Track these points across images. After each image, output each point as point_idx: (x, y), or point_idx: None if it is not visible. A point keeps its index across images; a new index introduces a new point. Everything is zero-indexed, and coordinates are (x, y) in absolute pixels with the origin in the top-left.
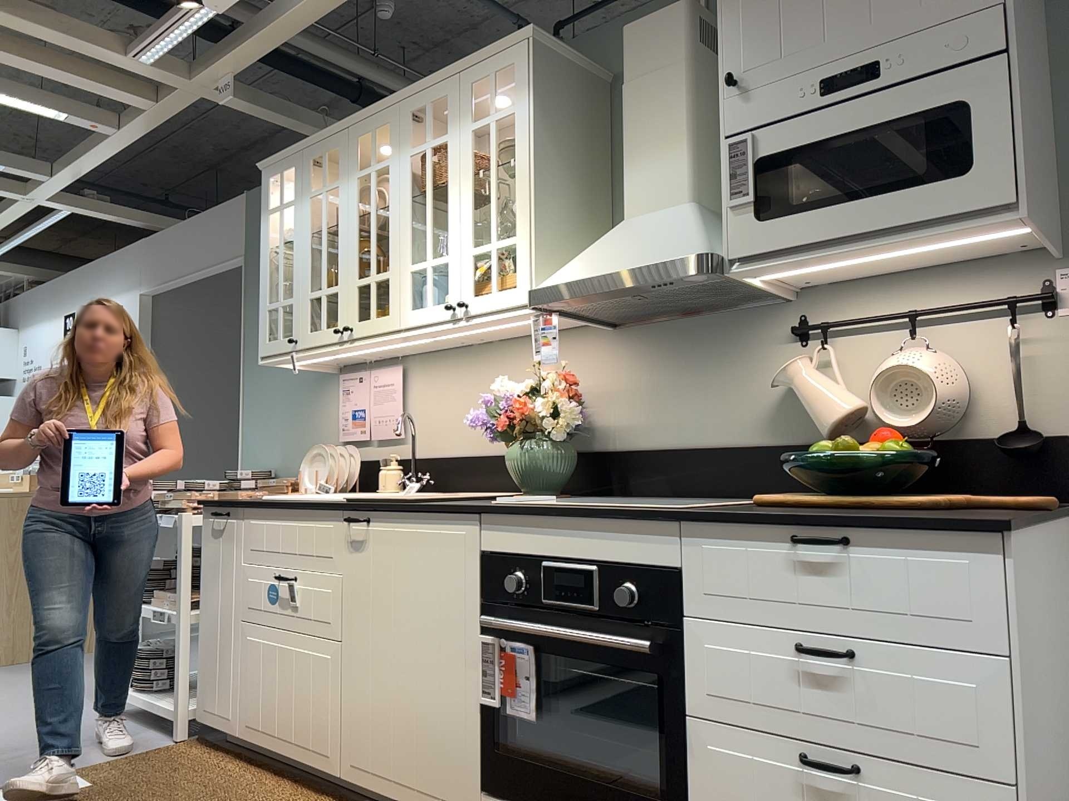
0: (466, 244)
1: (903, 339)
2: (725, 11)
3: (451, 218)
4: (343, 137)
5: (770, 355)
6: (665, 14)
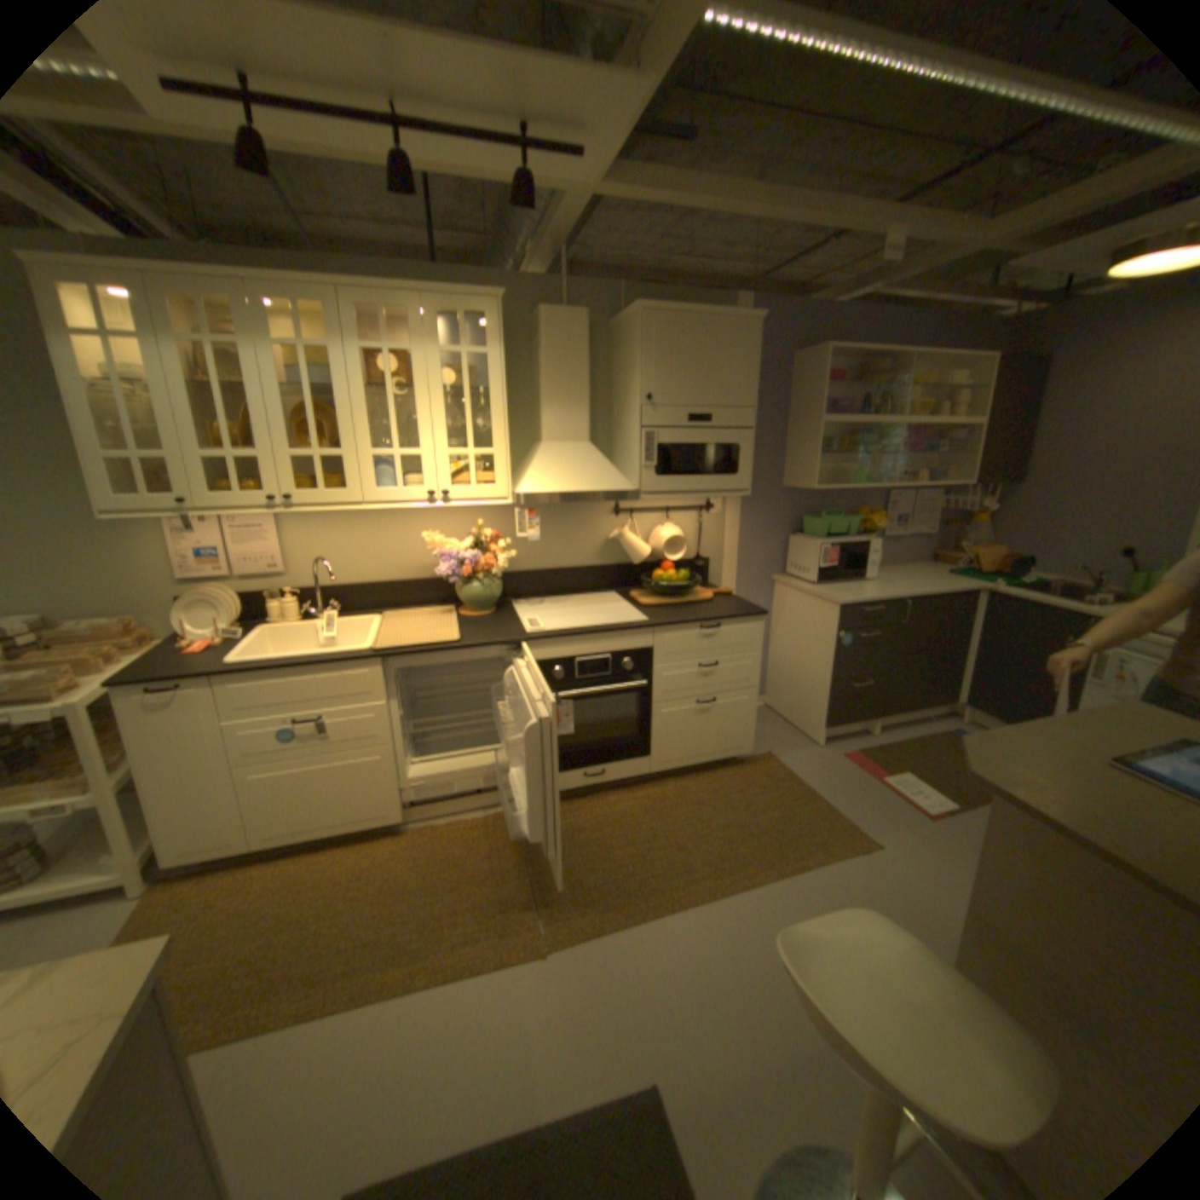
0: (443, 446)
1: (659, 519)
2: (646, 353)
3: (424, 421)
4: (233, 287)
5: (601, 522)
6: (575, 312)
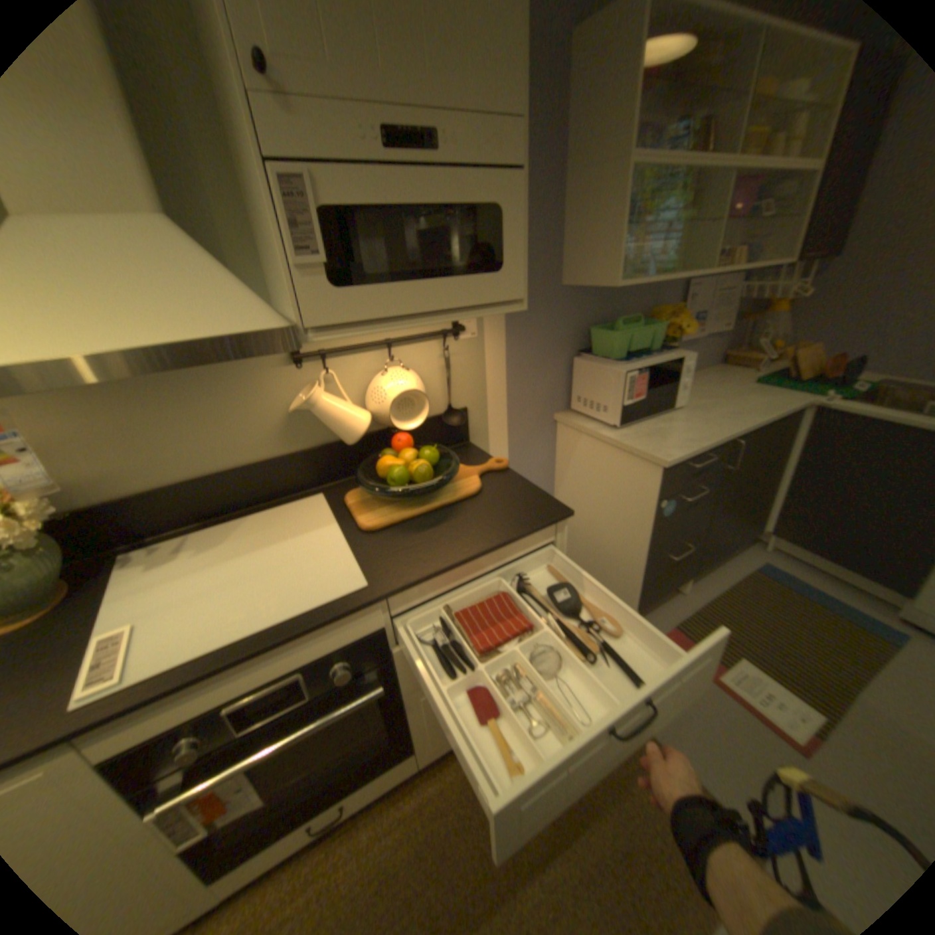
0: None
1: (377, 358)
2: None
3: None
4: None
5: (268, 378)
6: None
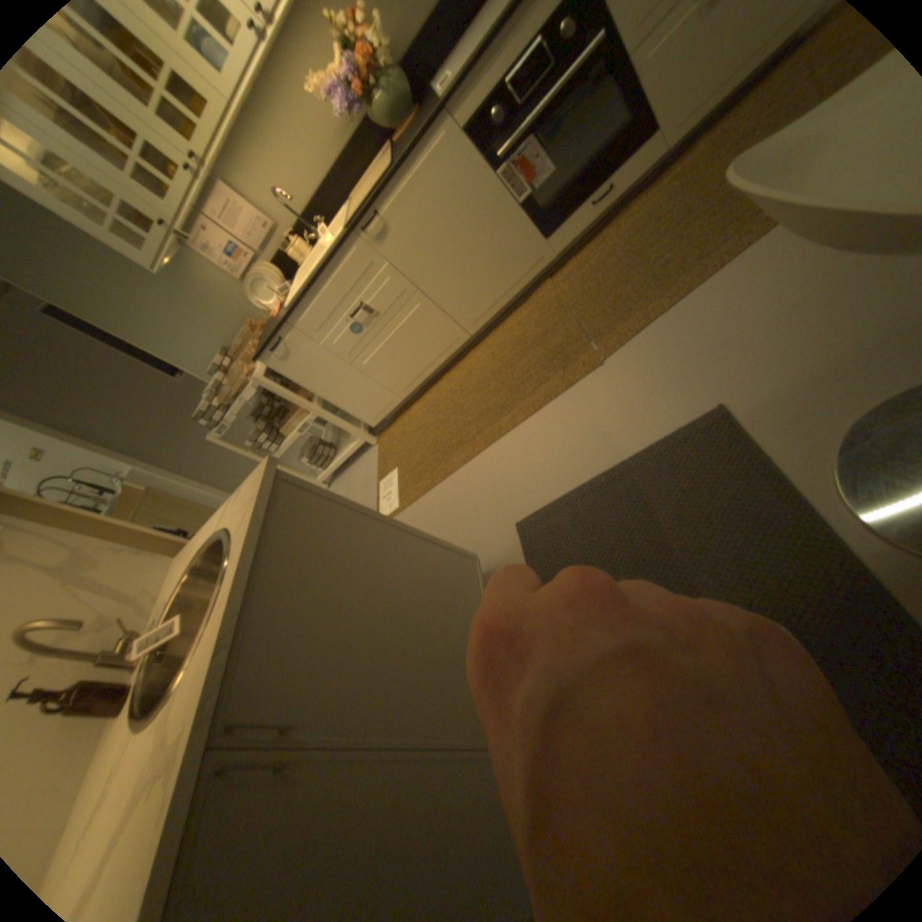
0: None
1: None
2: None
3: None
4: None
5: None
6: None
